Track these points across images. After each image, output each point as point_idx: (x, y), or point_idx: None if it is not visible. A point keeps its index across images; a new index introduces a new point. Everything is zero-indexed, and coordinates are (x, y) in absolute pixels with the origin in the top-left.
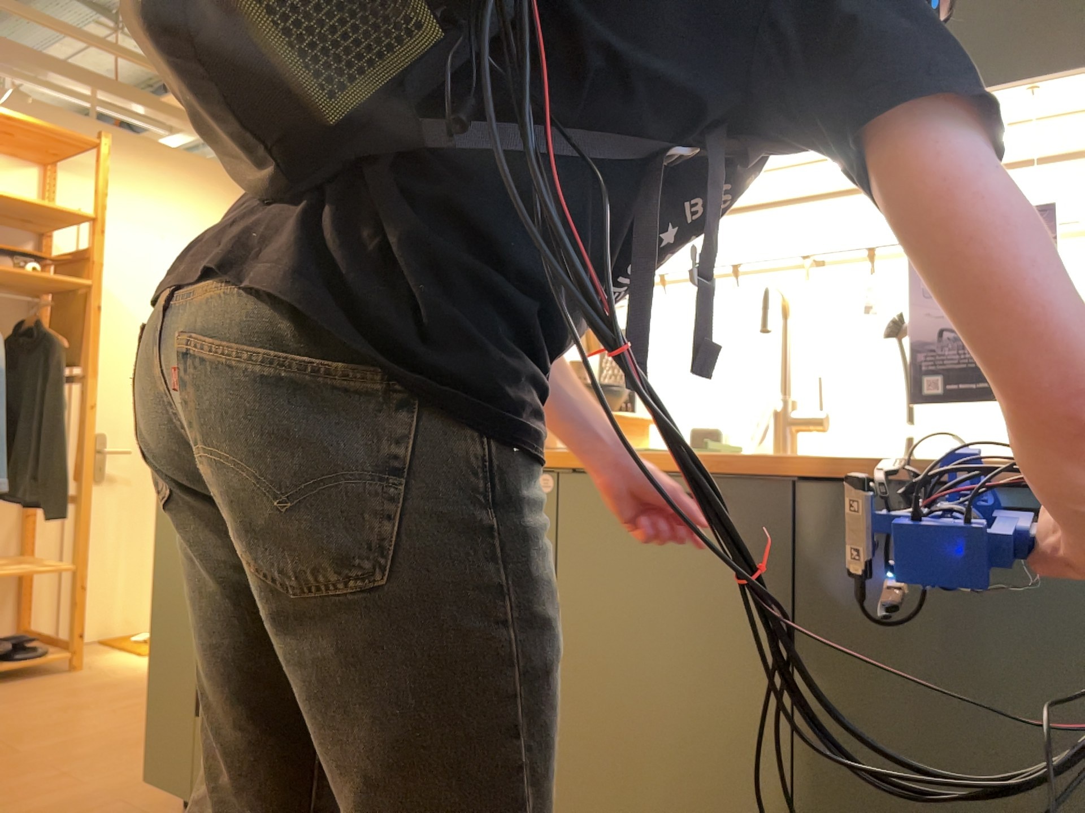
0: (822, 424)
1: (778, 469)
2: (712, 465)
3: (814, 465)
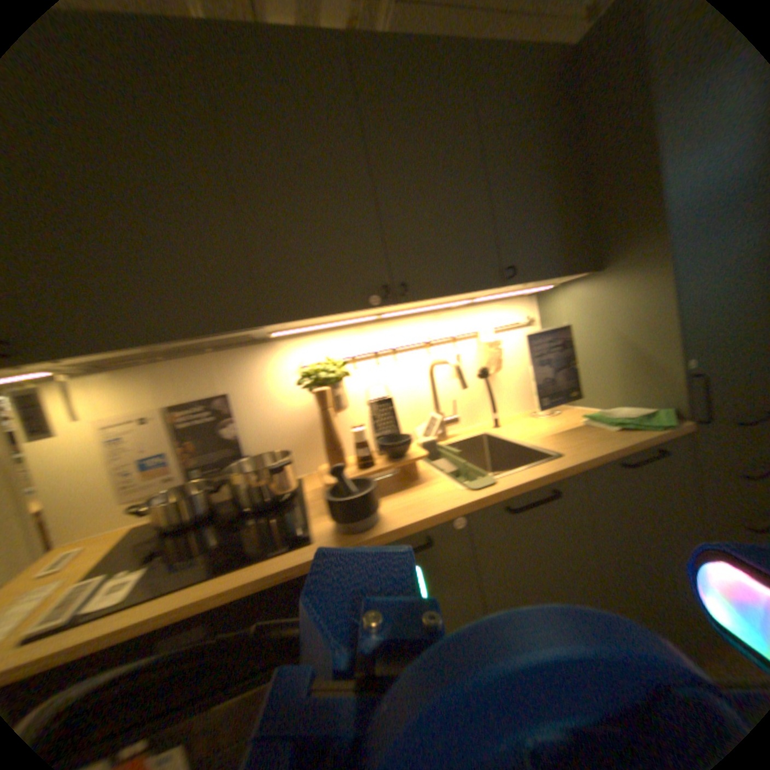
0: (454, 419)
1: (580, 467)
2: (551, 476)
3: (595, 461)
